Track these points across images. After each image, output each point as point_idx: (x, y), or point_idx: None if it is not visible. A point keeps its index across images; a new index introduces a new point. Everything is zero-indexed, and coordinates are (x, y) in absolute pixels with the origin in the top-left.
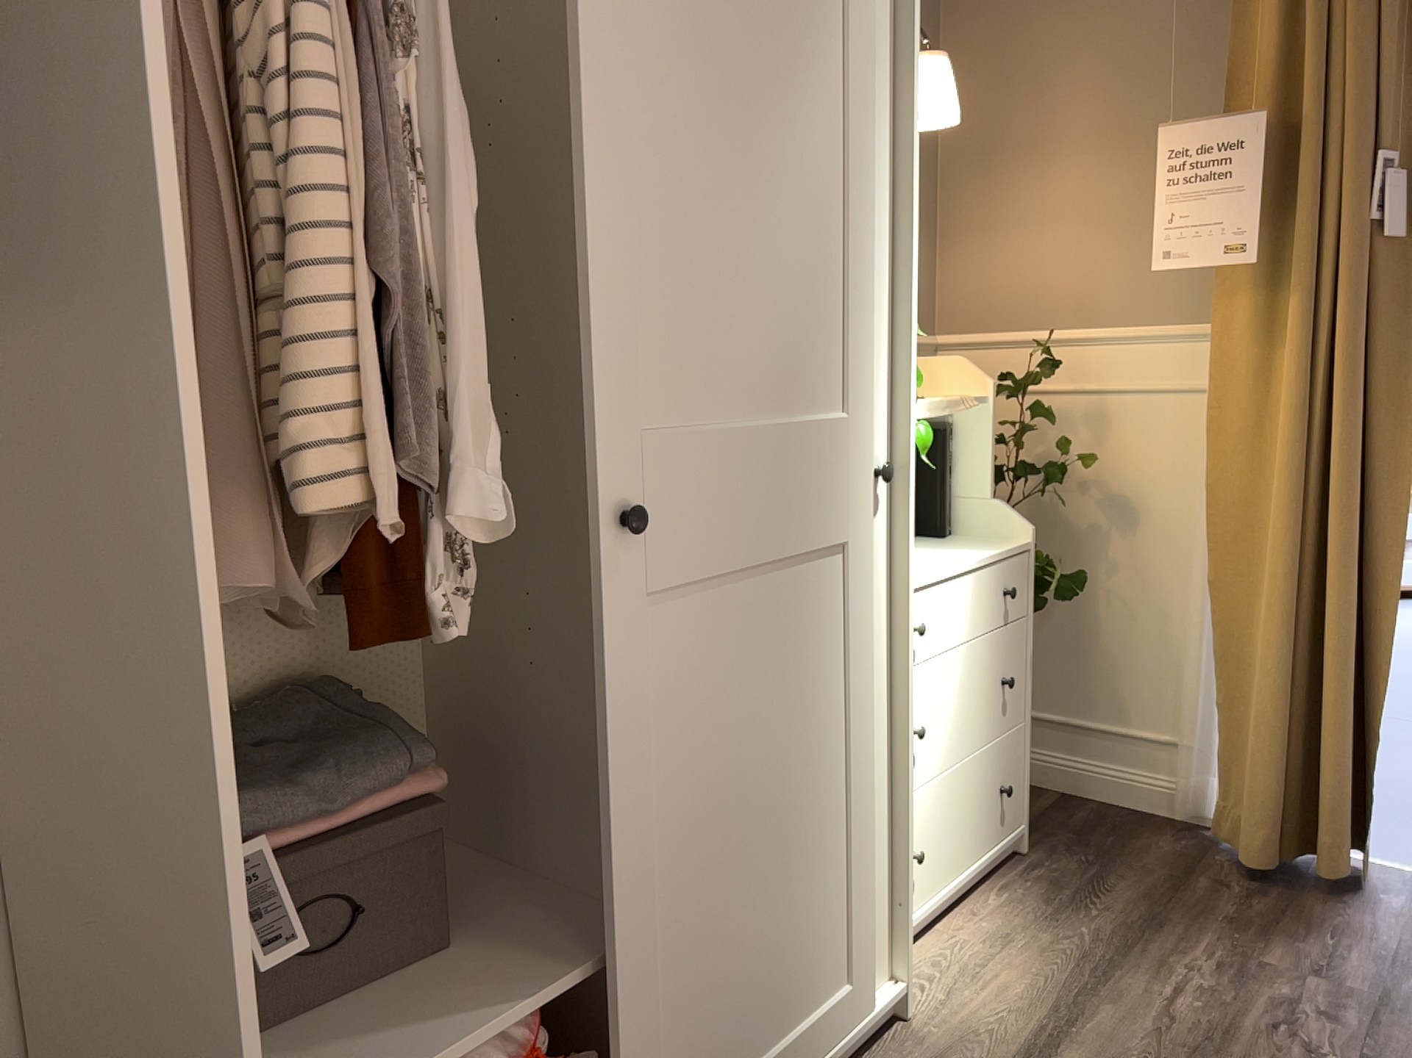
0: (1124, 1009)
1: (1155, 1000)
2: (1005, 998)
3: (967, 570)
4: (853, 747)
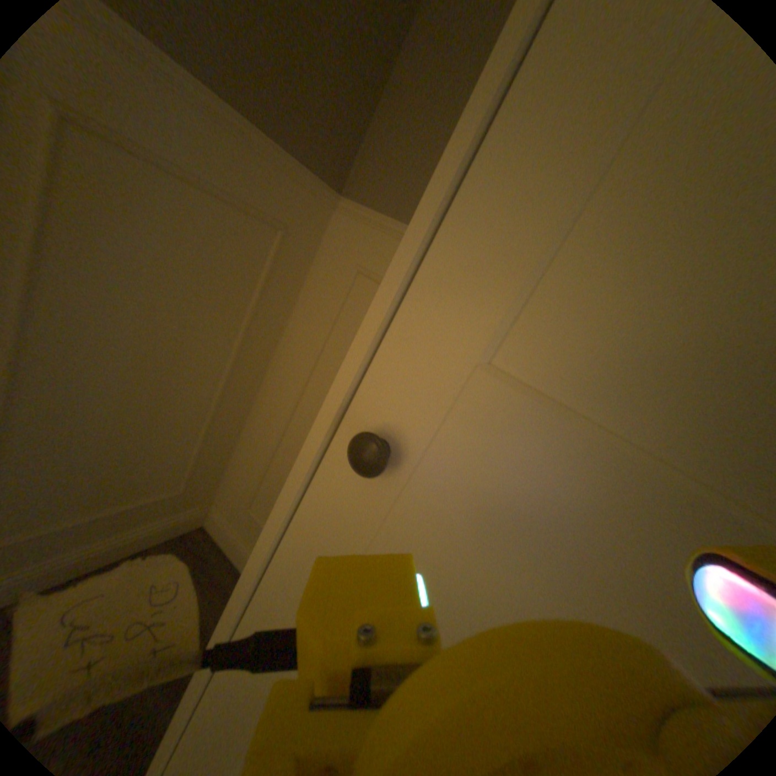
0: None
1: None
2: None
3: None
4: None
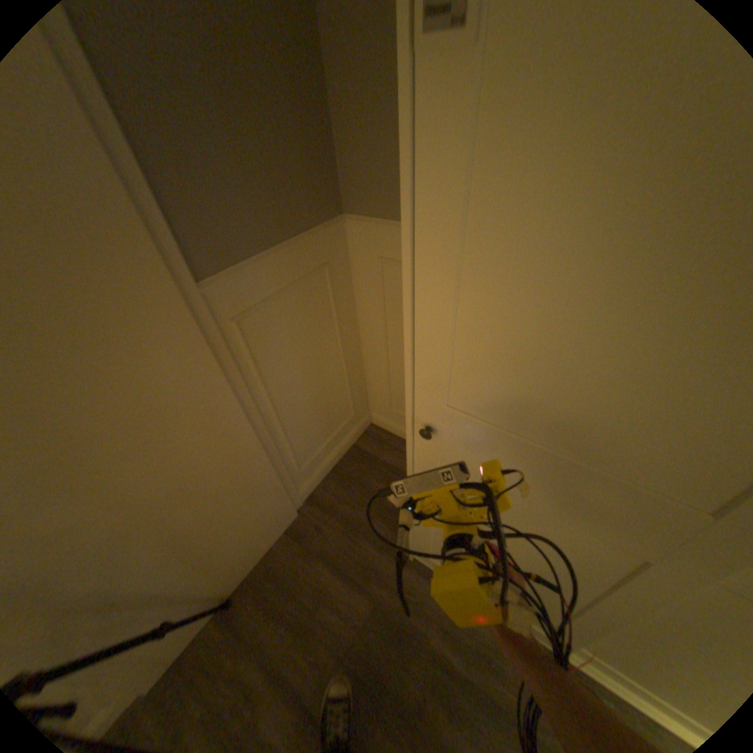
0: None
1: None
2: None
3: None
4: None
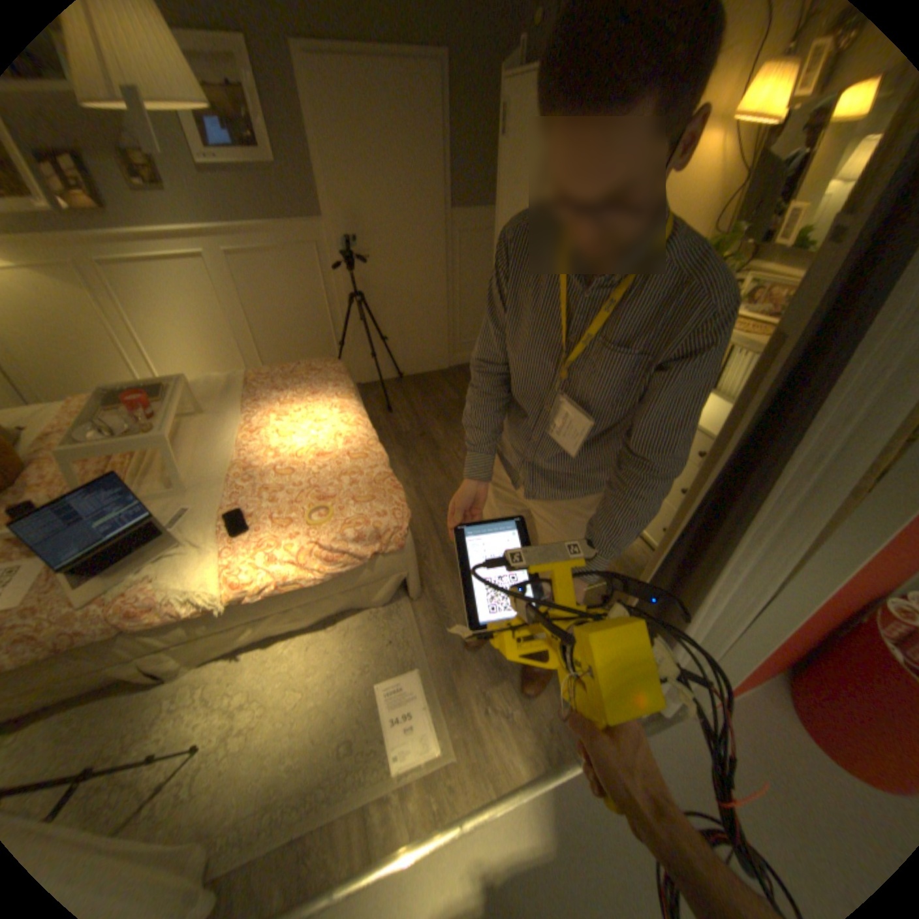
0: None
1: None
2: None
3: None
4: None
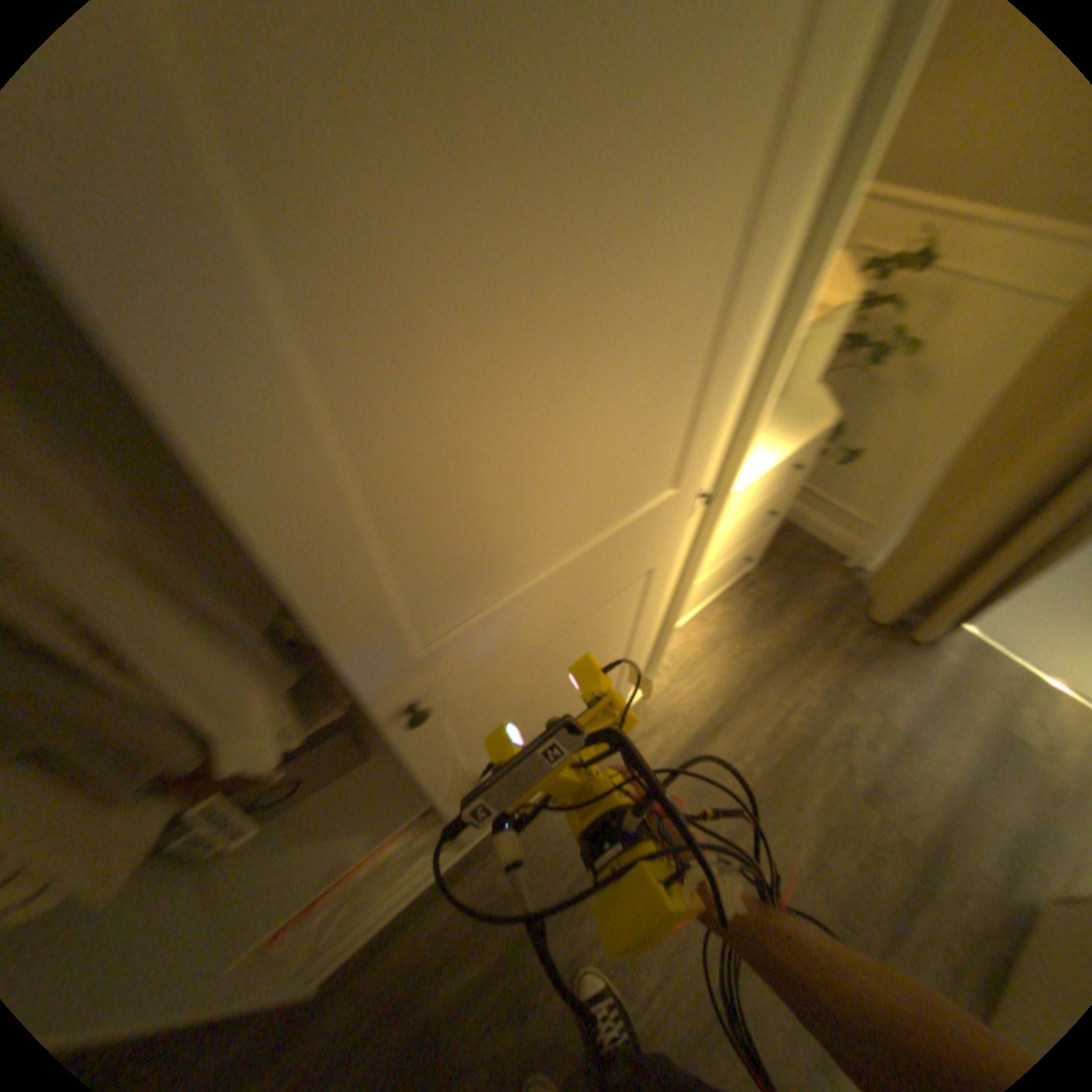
0: (760, 714)
1: (779, 711)
2: (699, 691)
3: (766, 469)
4: (635, 632)
